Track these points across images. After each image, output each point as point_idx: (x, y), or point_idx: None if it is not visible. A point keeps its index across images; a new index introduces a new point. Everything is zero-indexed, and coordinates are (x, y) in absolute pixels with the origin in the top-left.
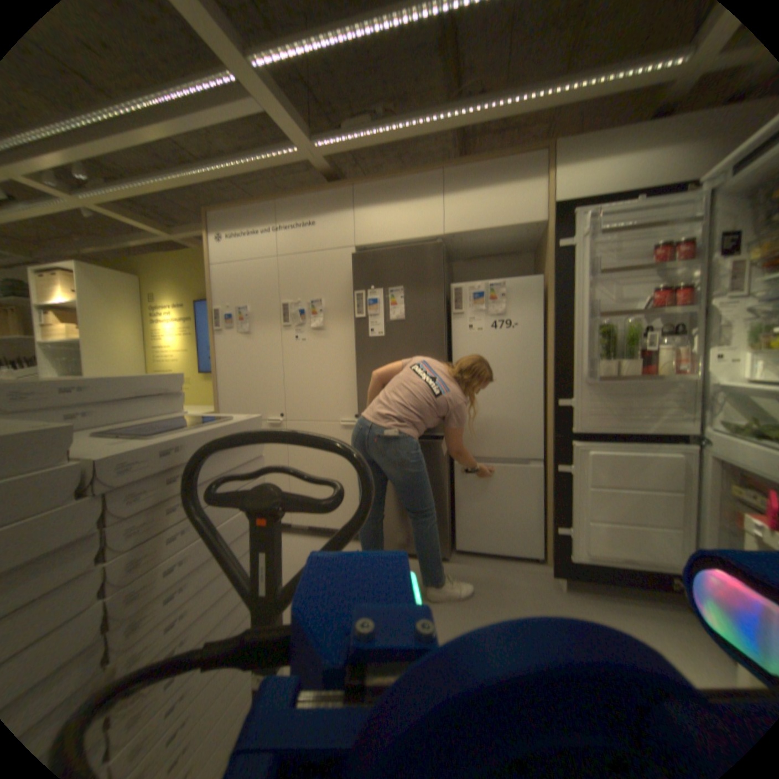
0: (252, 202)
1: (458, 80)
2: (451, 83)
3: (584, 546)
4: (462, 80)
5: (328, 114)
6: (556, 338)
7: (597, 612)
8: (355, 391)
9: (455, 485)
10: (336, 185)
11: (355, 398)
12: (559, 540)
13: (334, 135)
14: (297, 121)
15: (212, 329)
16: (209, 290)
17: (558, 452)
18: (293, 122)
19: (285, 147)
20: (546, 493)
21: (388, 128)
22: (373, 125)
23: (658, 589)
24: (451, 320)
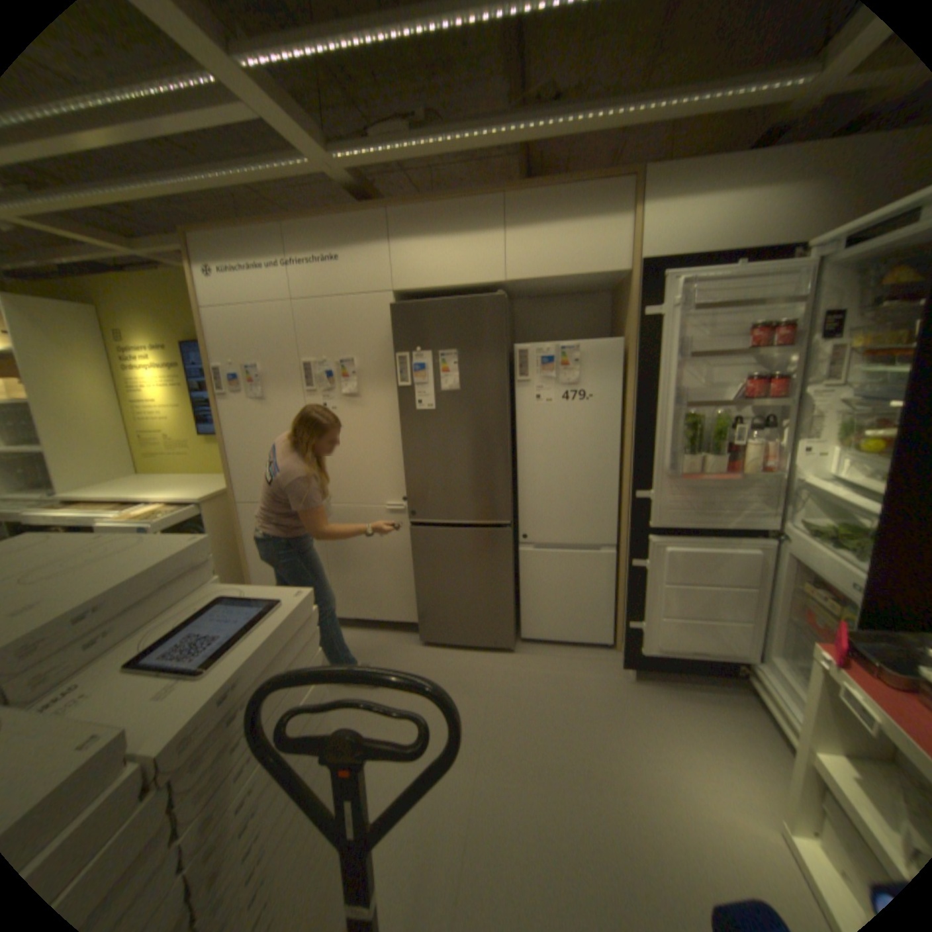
0: (251, 224)
1: (526, 71)
2: (516, 75)
3: (656, 642)
4: (531, 72)
5: (350, 106)
6: (636, 417)
7: (665, 705)
8: (403, 472)
9: (520, 573)
10: (365, 208)
11: (403, 480)
12: (631, 635)
13: (361, 146)
14: (310, 129)
15: (213, 393)
16: (204, 342)
17: (633, 544)
18: (305, 132)
19: (294, 159)
20: (618, 581)
21: (435, 142)
22: (415, 135)
23: (726, 678)
24: (516, 389)
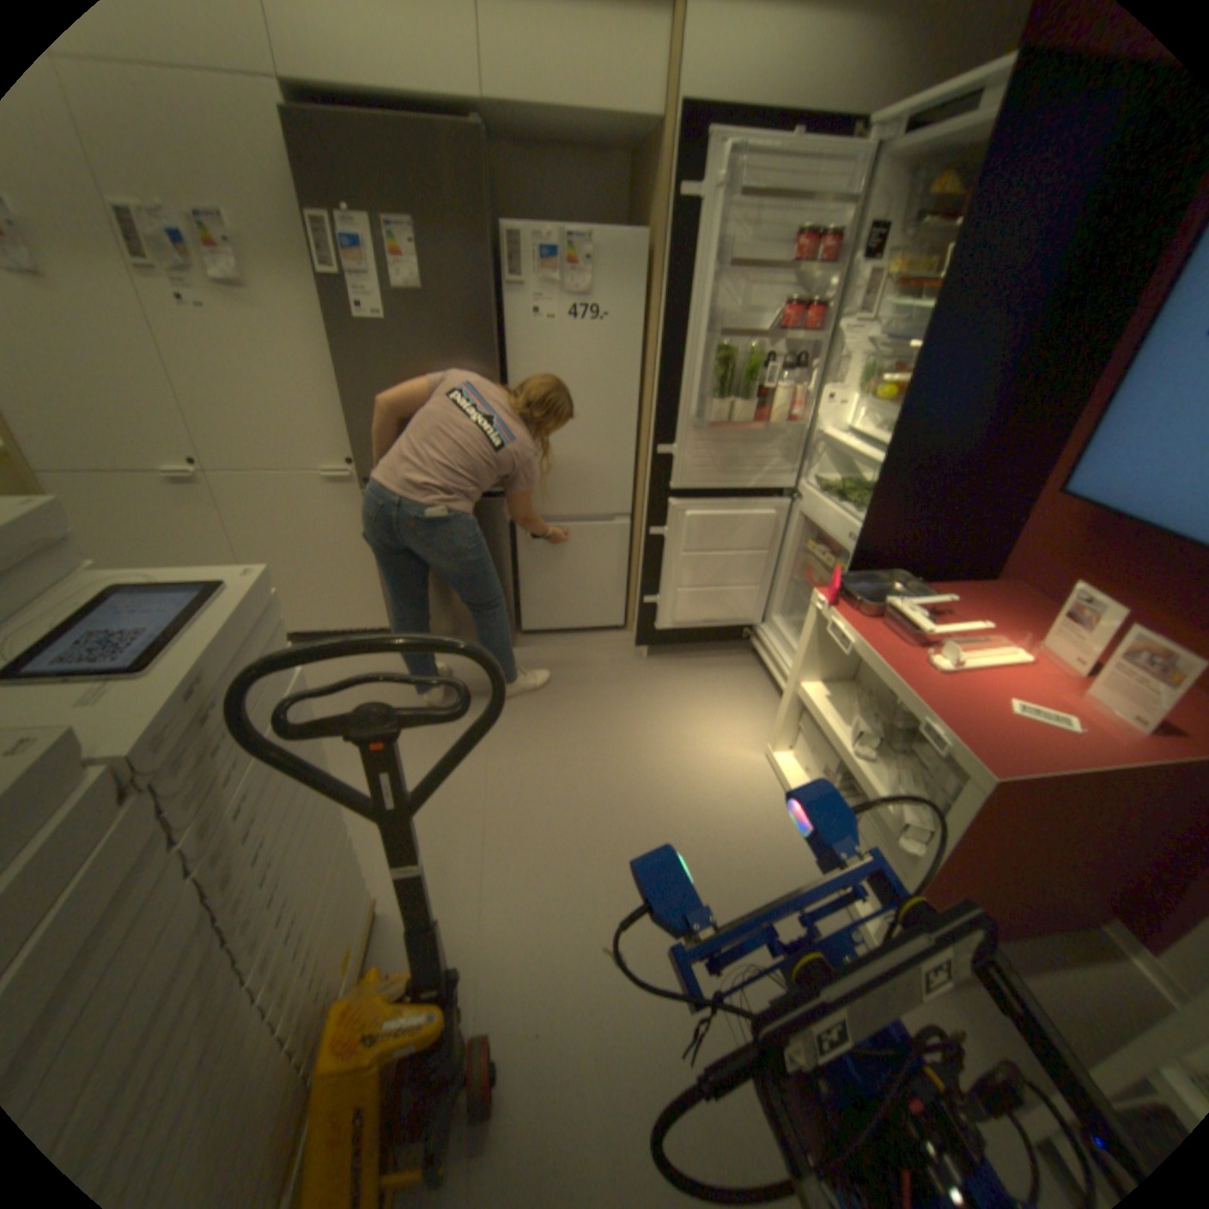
0: None
1: None
2: None
3: (669, 614)
4: None
5: None
6: (660, 349)
7: (674, 673)
8: (341, 420)
9: (518, 556)
10: None
11: (343, 433)
12: (644, 610)
13: None
14: None
15: None
16: None
17: (650, 510)
18: None
19: None
20: (631, 555)
21: None
22: None
23: (730, 641)
24: (504, 297)
